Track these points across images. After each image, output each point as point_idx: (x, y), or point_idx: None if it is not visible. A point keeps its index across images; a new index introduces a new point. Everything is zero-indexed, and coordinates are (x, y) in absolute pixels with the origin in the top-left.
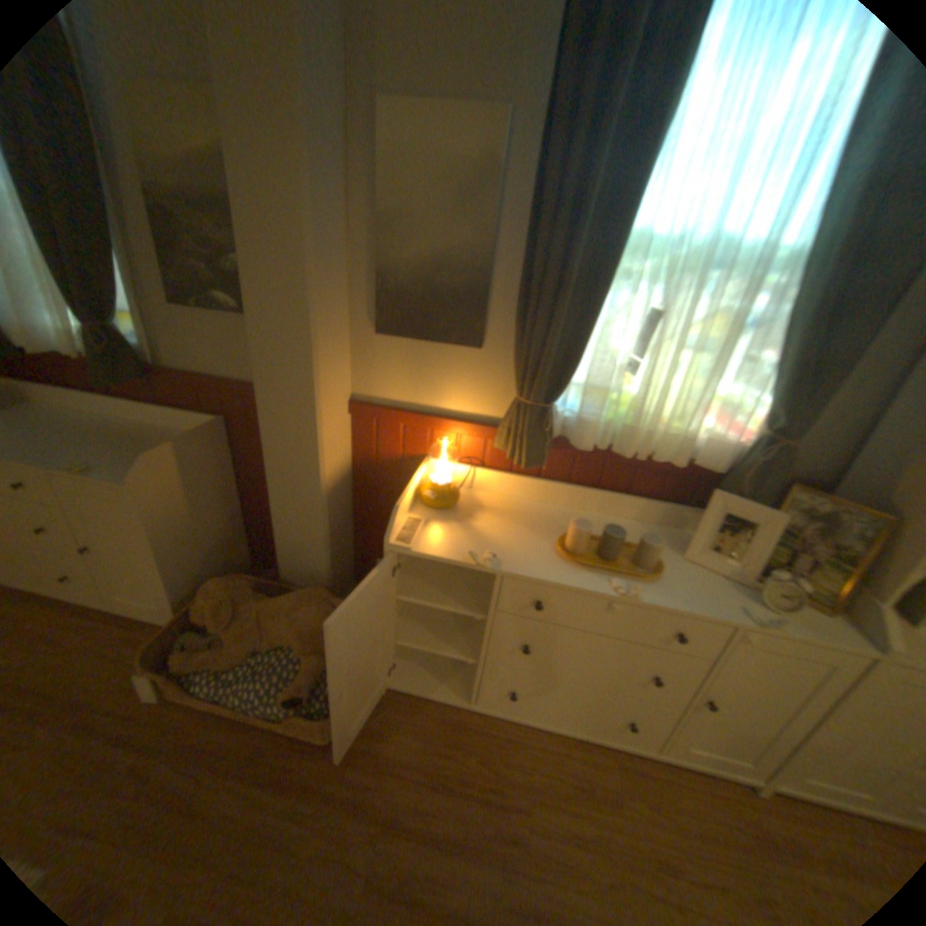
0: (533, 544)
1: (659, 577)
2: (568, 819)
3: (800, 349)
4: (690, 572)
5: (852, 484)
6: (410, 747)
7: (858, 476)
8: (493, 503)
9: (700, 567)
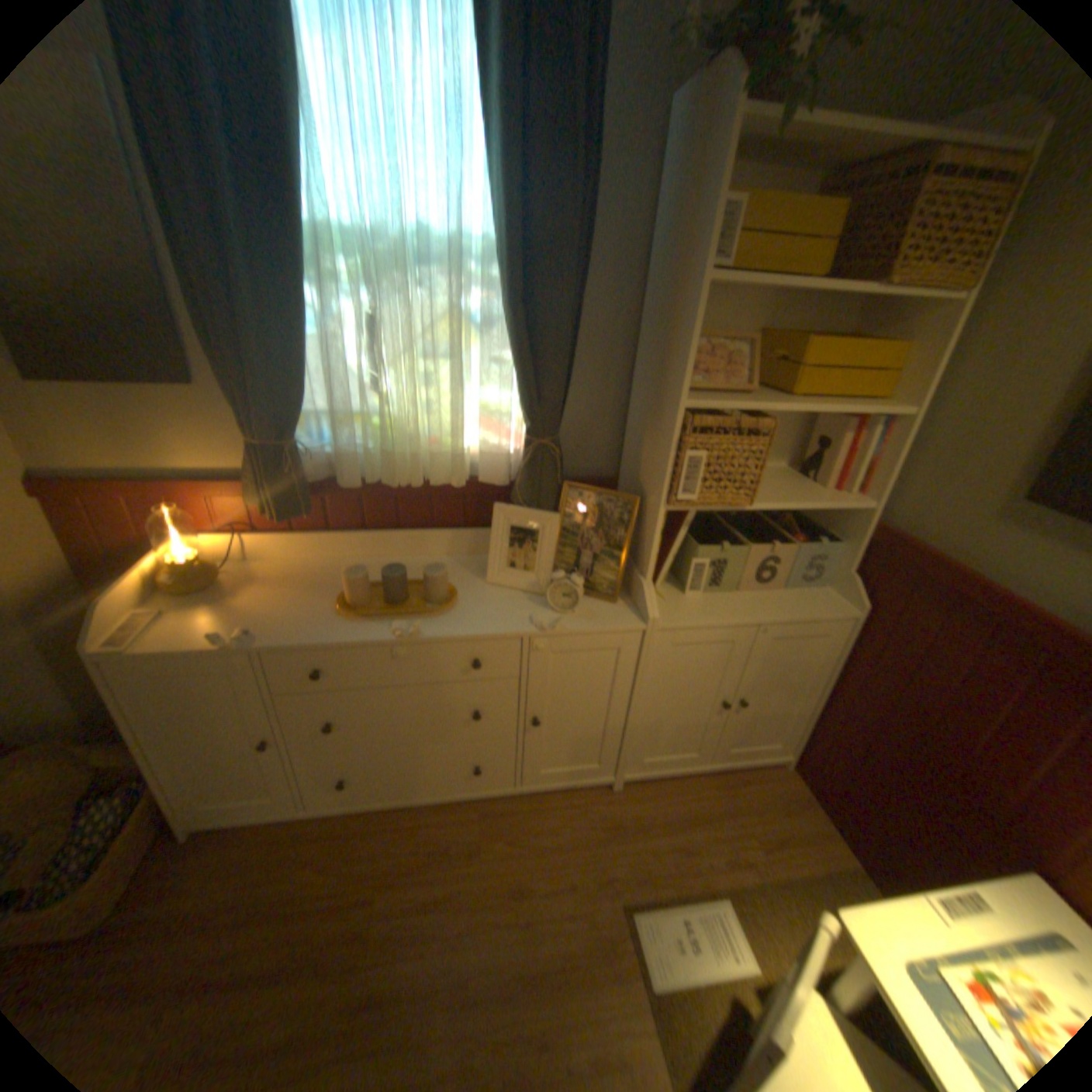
0: (309, 606)
1: (447, 606)
2: (416, 888)
3: (512, 344)
4: (488, 594)
5: (623, 473)
6: (219, 887)
7: (624, 464)
8: (271, 571)
9: (501, 586)
